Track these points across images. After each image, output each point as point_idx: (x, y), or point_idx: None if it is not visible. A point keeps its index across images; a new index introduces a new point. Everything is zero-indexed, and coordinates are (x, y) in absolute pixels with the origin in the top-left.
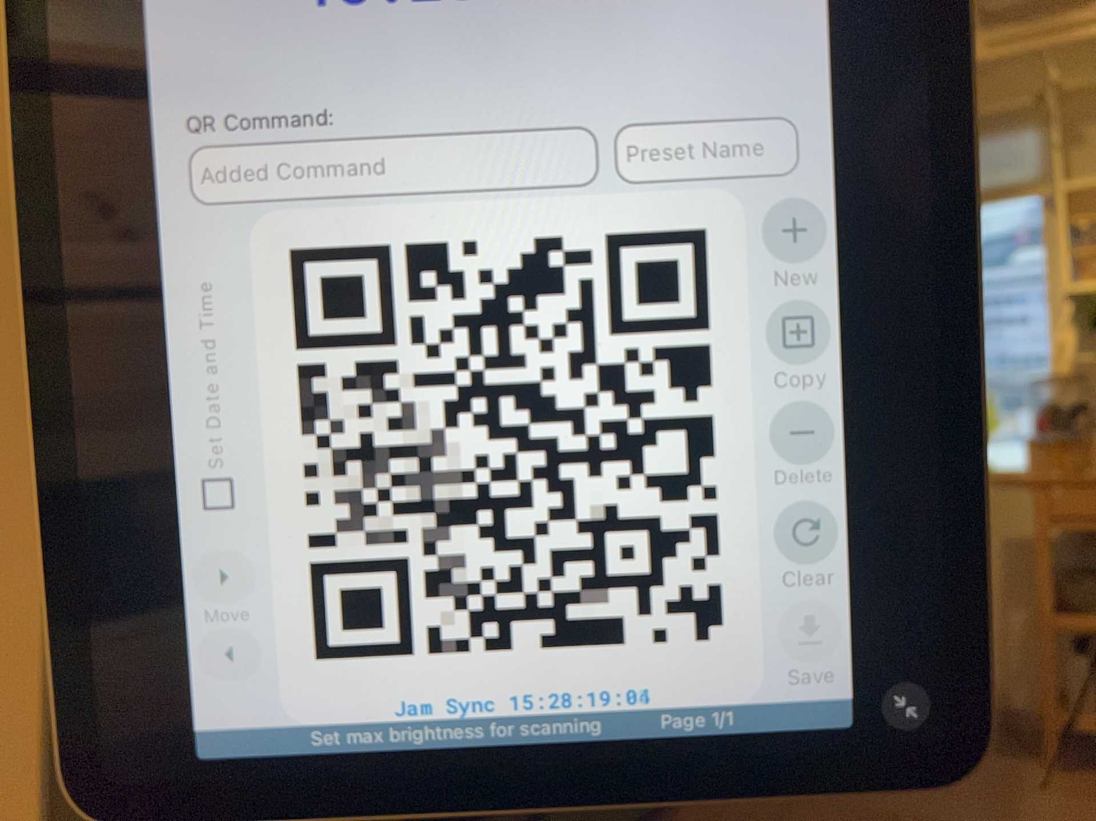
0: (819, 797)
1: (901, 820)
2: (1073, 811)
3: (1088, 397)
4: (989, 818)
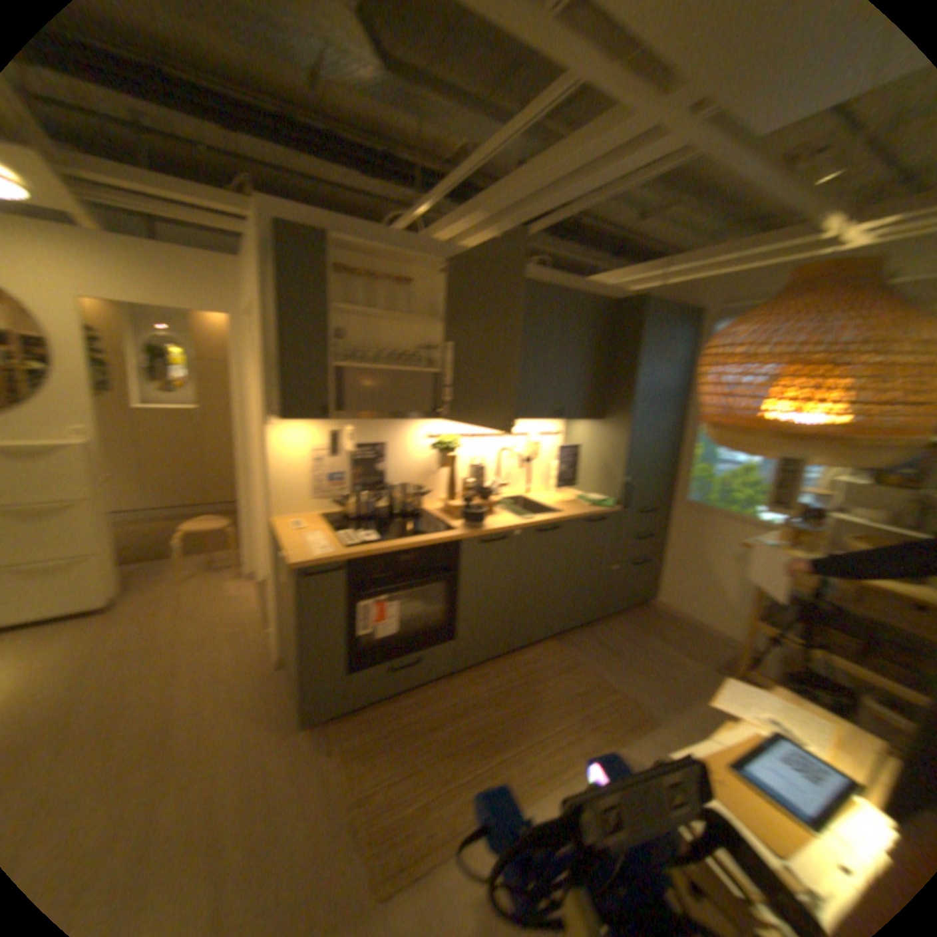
0: (596, 665)
1: (617, 693)
2: (716, 720)
3: (852, 497)
4: (665, 707)
